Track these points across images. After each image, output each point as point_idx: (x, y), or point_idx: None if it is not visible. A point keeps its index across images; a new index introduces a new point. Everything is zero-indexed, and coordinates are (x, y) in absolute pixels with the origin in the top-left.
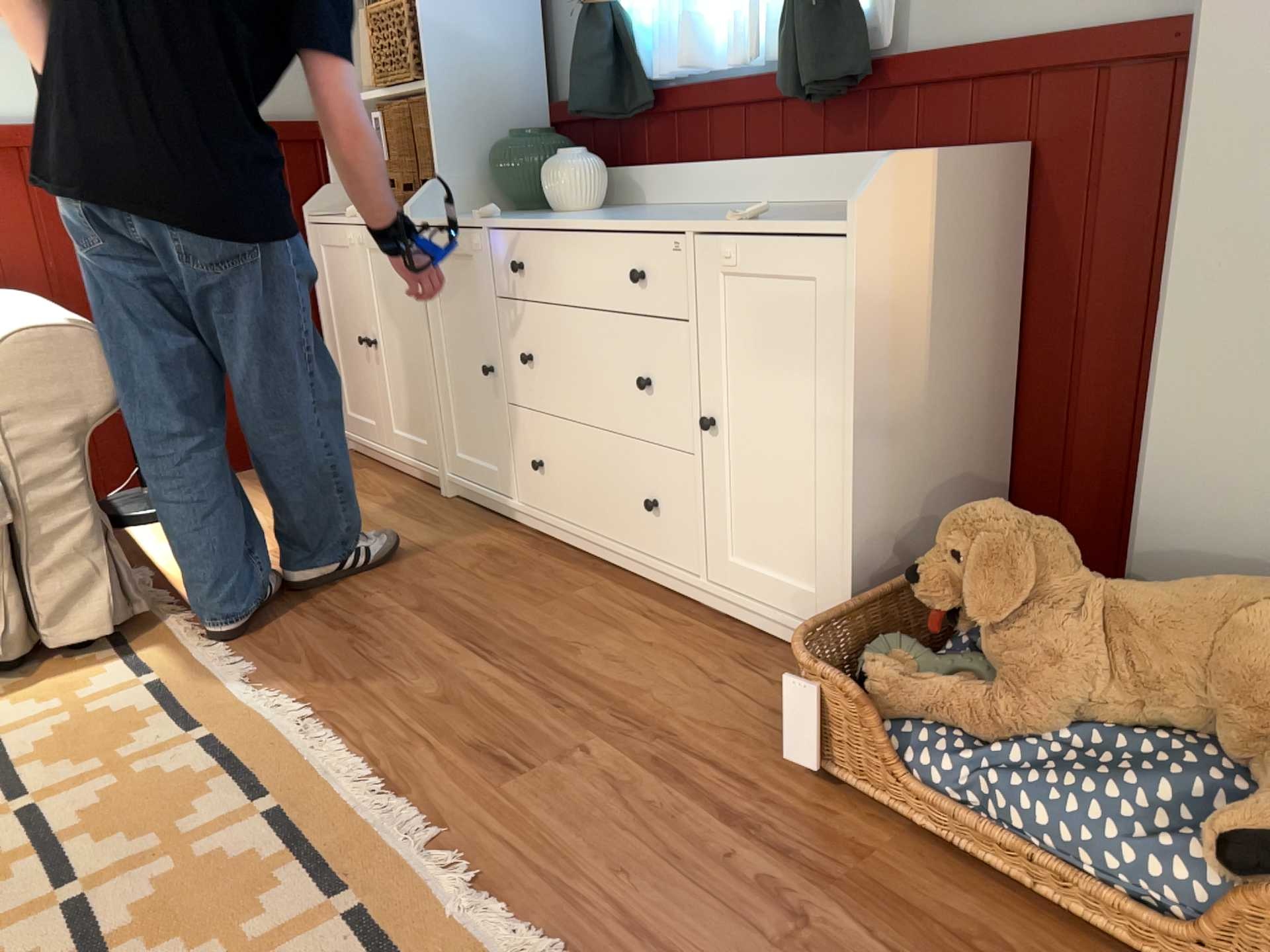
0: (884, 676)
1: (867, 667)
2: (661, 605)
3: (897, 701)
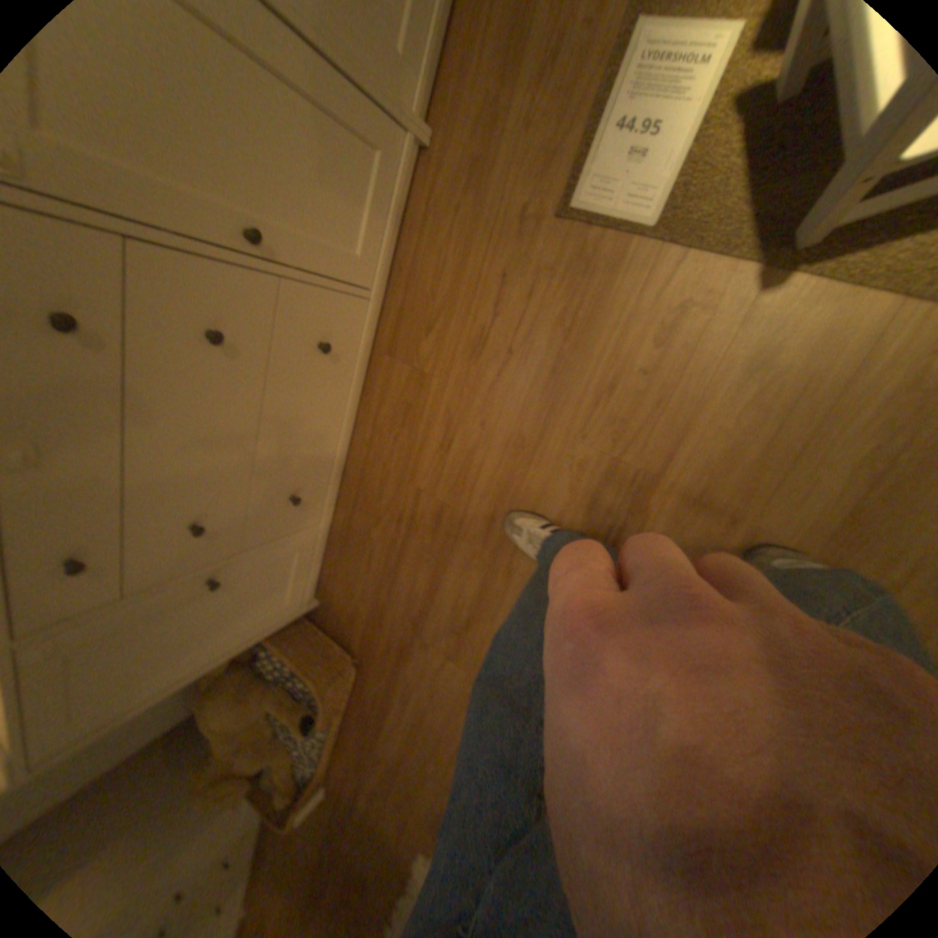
0: (276, 798)
1: (275, 803)
2: (266, 820)
3: (284, 787)
